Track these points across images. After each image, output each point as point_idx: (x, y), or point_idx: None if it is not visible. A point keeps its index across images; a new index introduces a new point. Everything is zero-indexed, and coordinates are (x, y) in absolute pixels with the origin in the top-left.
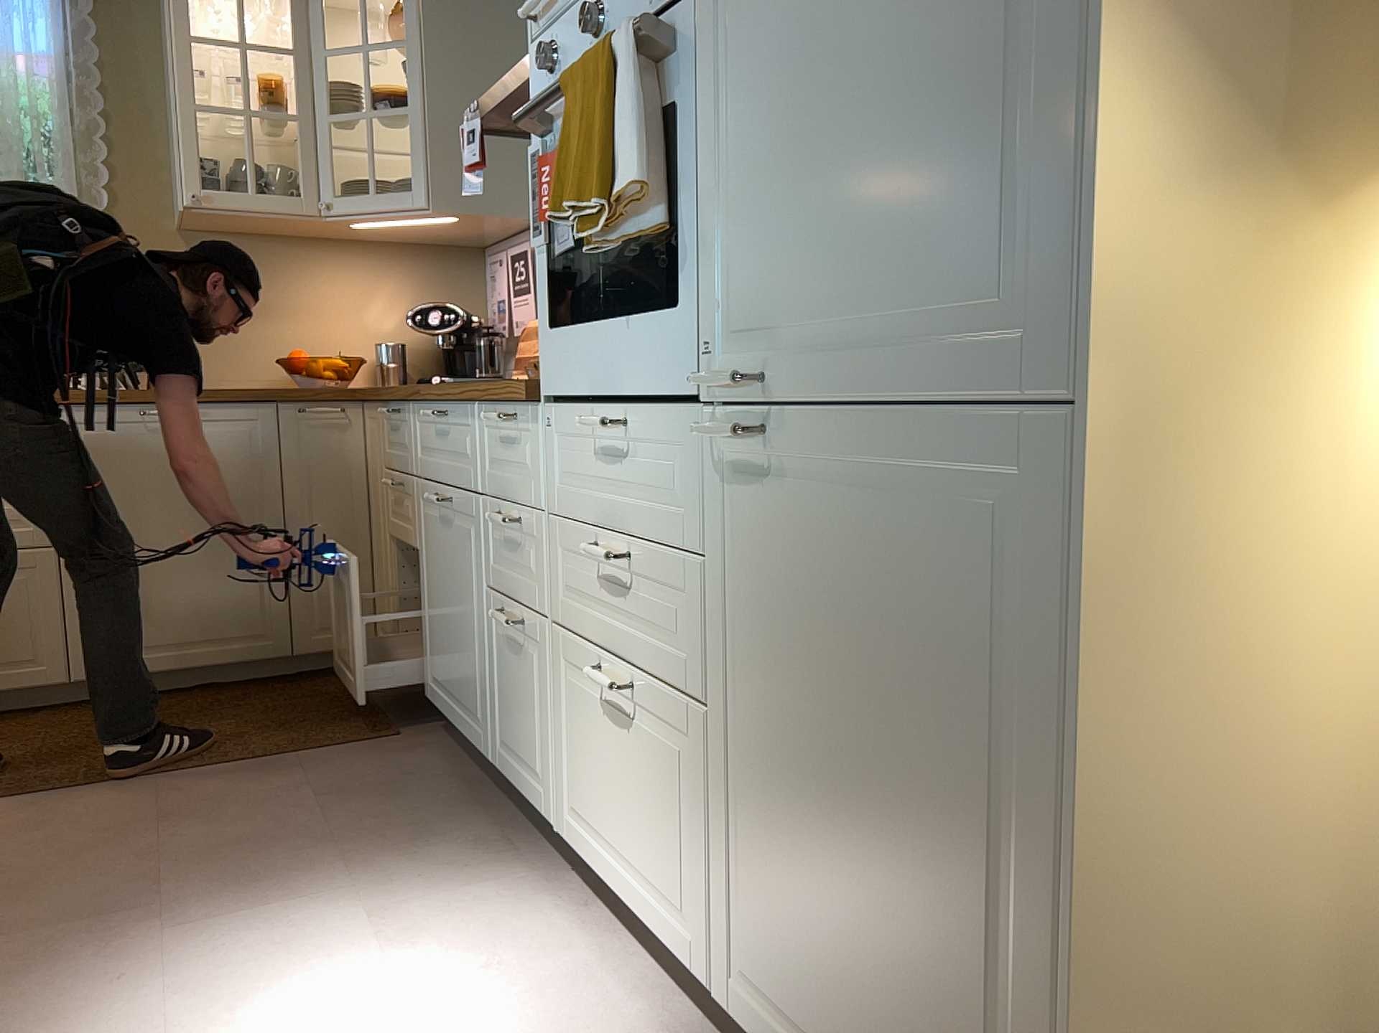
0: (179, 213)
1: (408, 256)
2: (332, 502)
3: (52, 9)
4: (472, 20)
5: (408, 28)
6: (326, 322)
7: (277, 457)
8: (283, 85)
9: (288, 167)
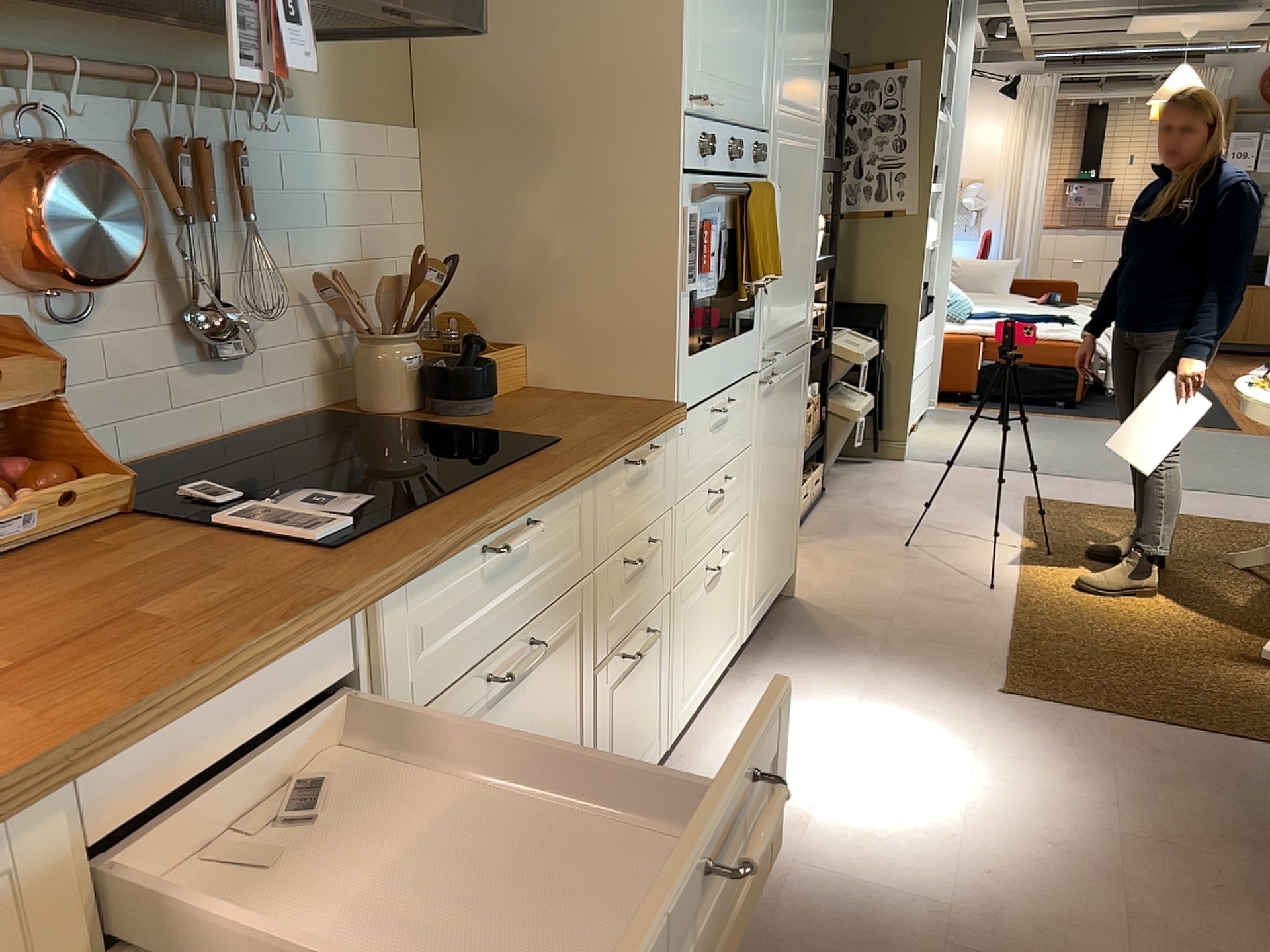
0: None
1: None
2: None
3: None
4: None
5: None
6: None
7: None
8: None
9: None
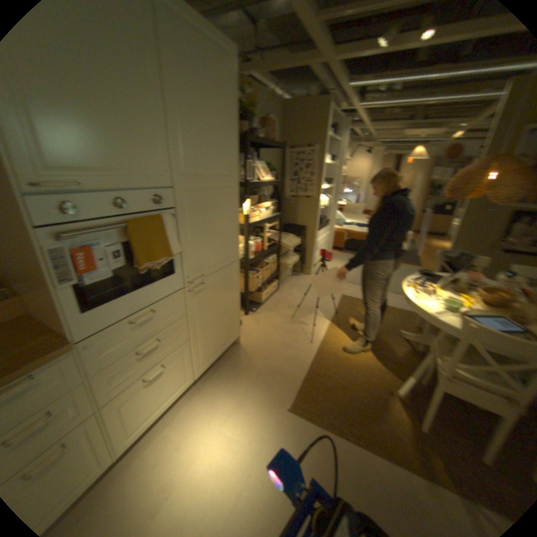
0: None
1: None
2: None
3: None
4: None
5: None
6: None
7: None
8: None
9: None
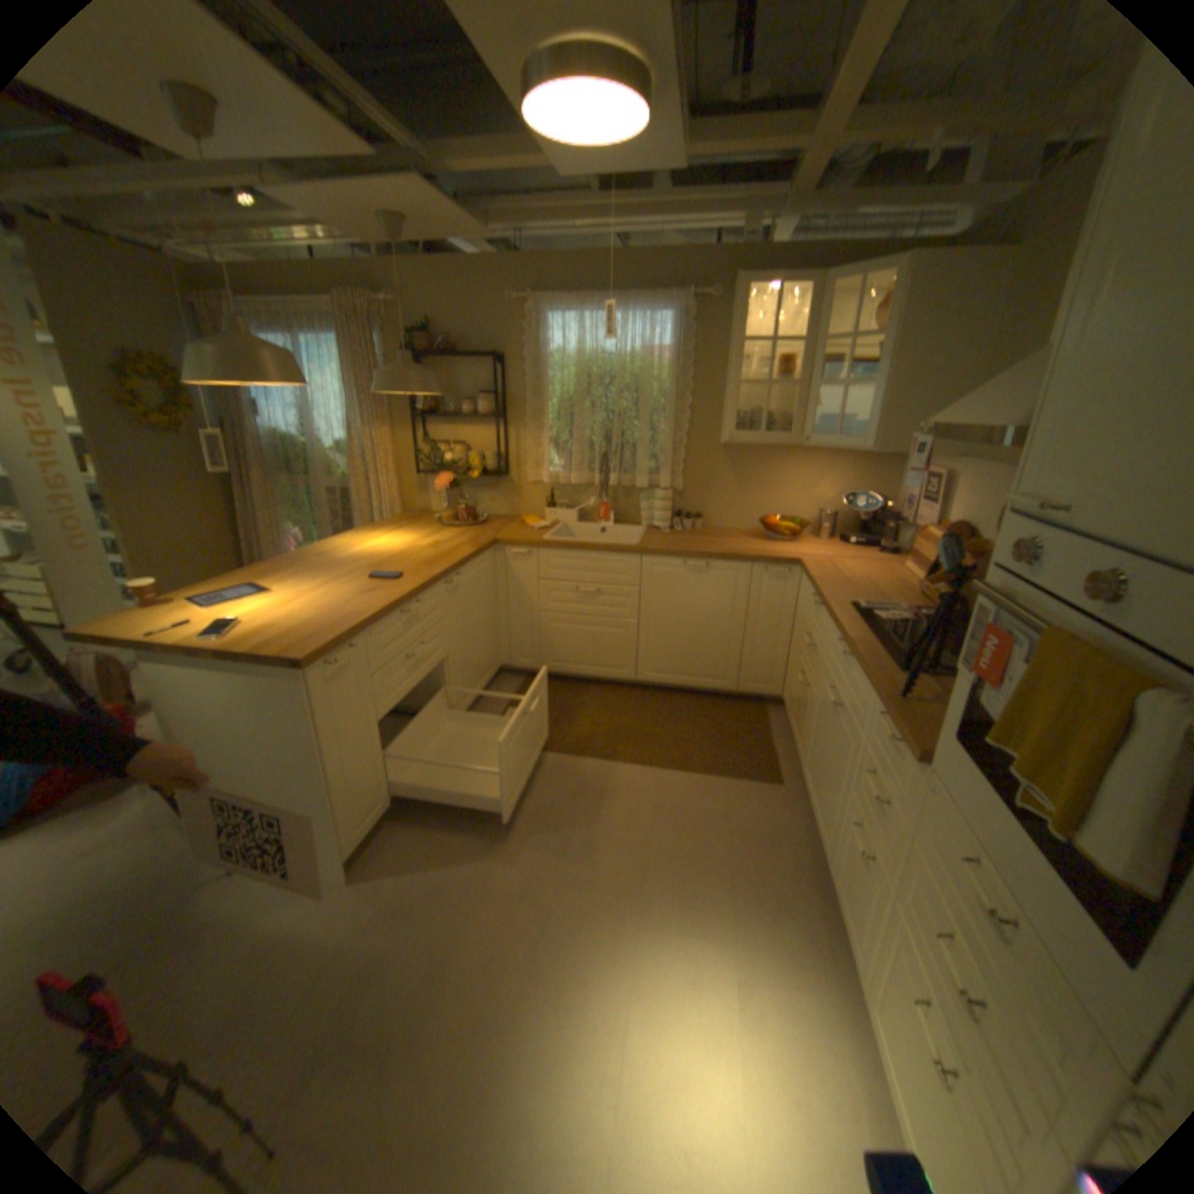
0: (721, 434)
1: (853, 455)
2: (773, 621)
3: (674, 322)
4: (943, 310)
5: (890, 317)
6: (791, 495)
7: (748, 593)
8: (794, 357)
9: (786, 413)
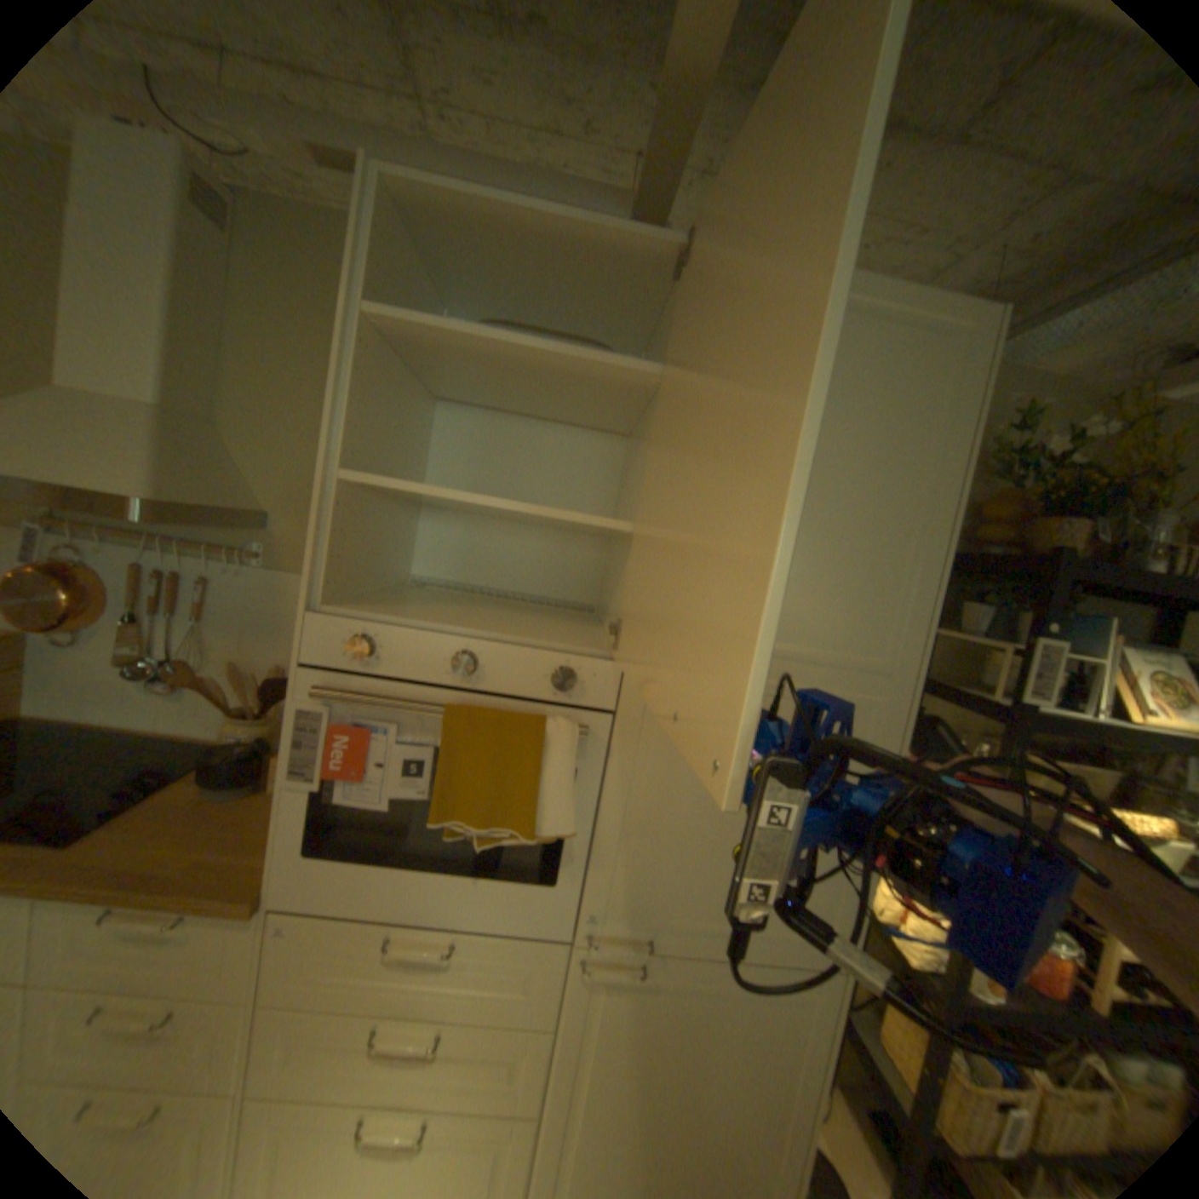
0: None
1: None
2: None
3: None
4: None
5: None
6: None
7: None
8: None
9: None
